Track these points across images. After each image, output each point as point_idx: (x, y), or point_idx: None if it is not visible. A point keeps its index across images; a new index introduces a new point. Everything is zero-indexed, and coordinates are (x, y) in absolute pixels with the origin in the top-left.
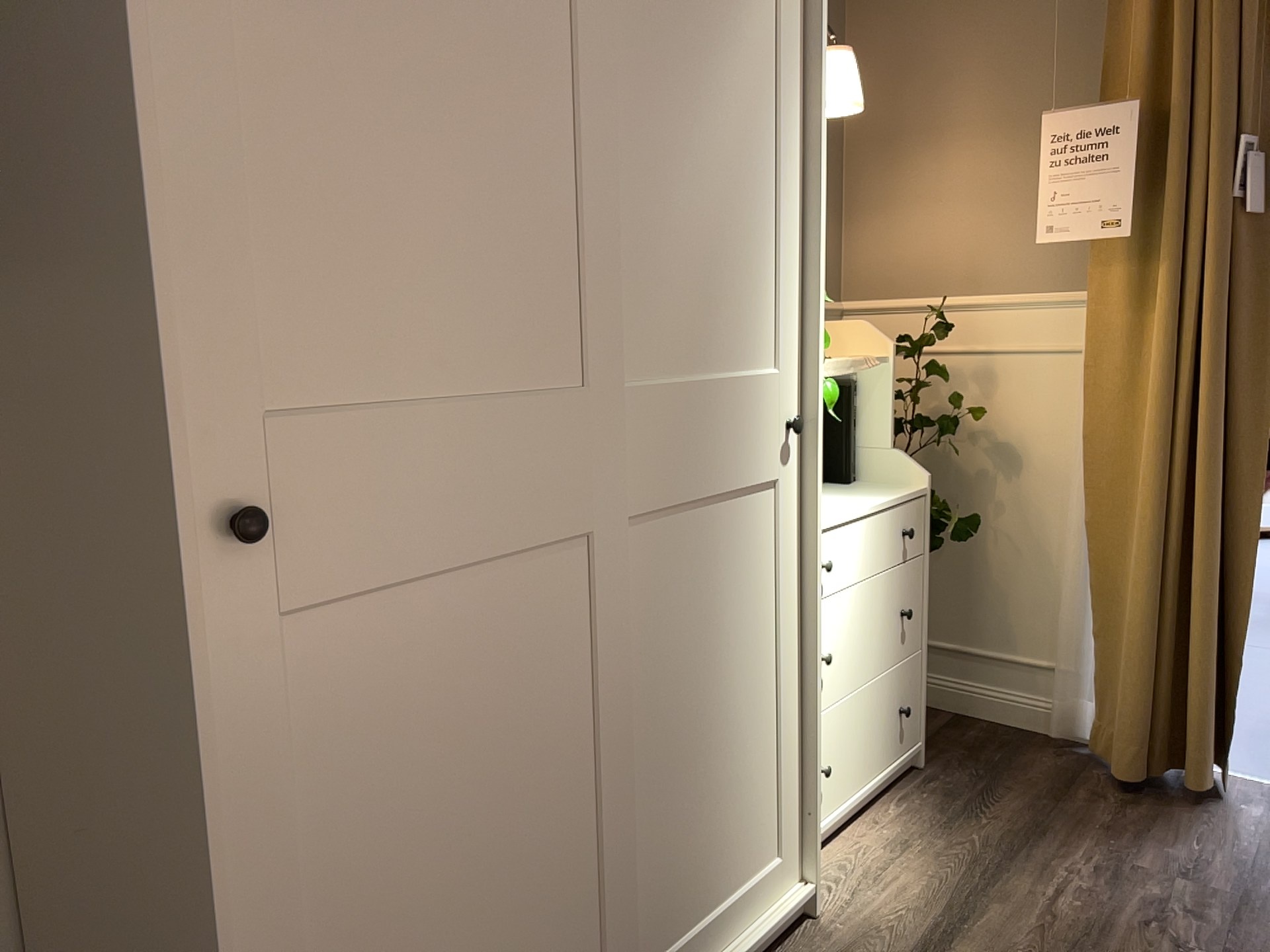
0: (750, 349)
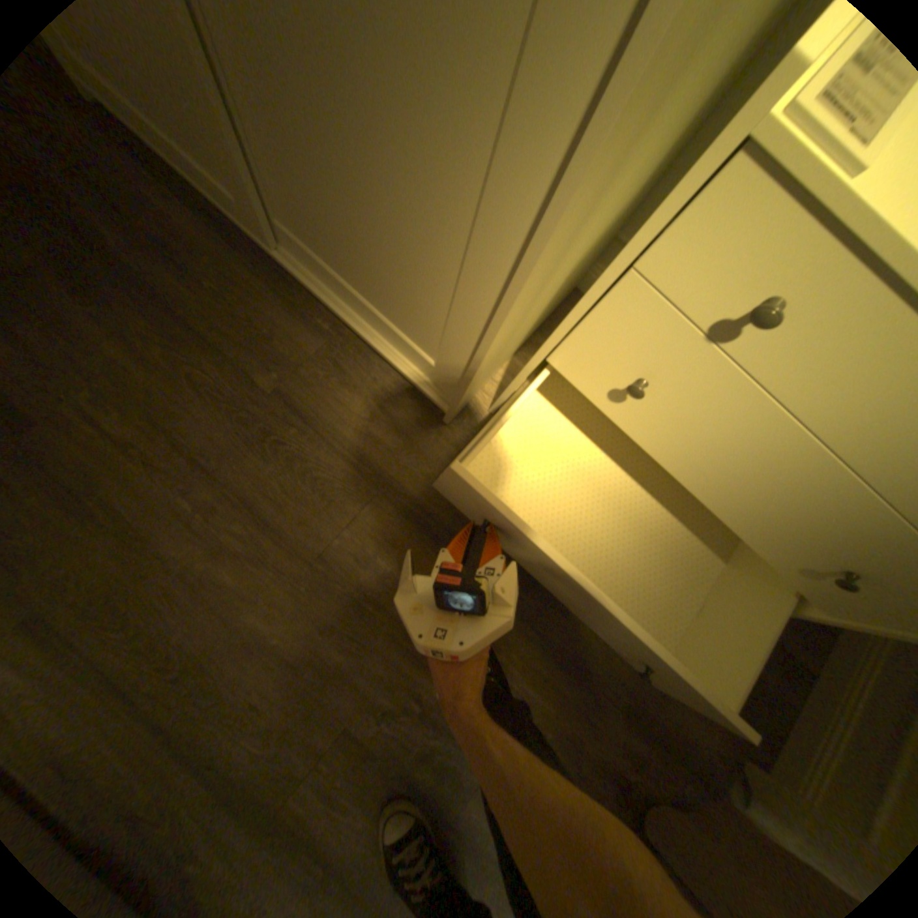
0: None
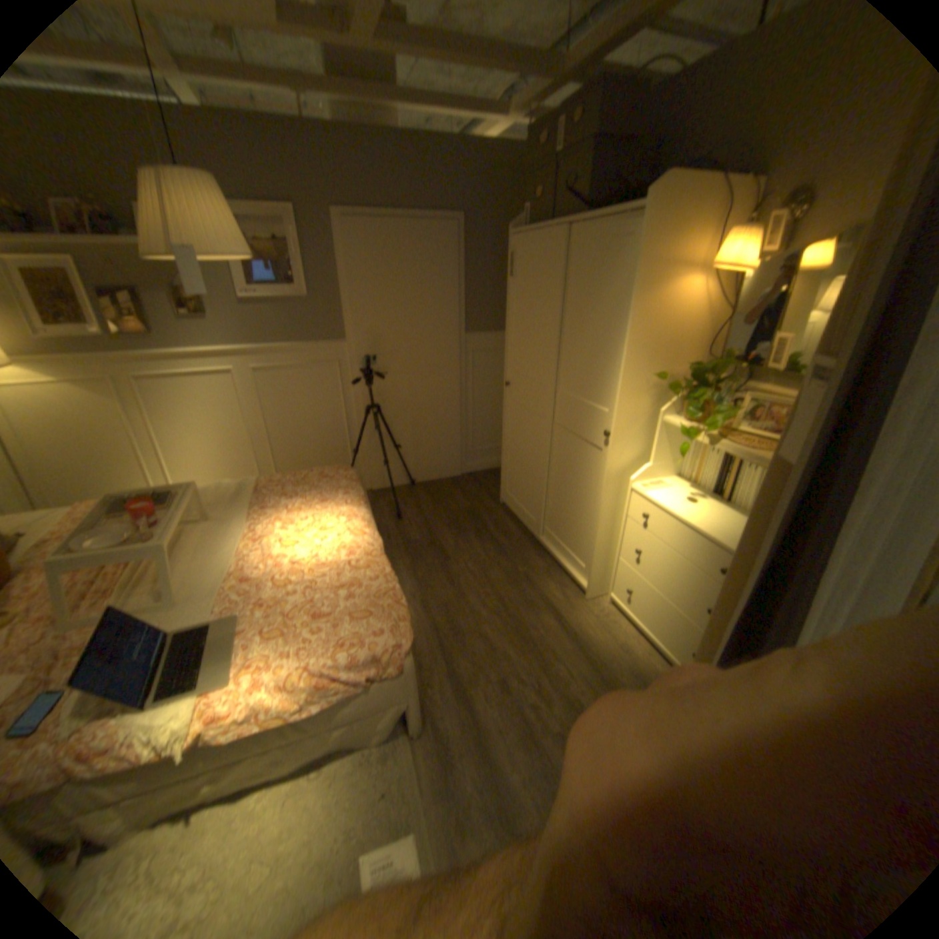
0: (602, 395)
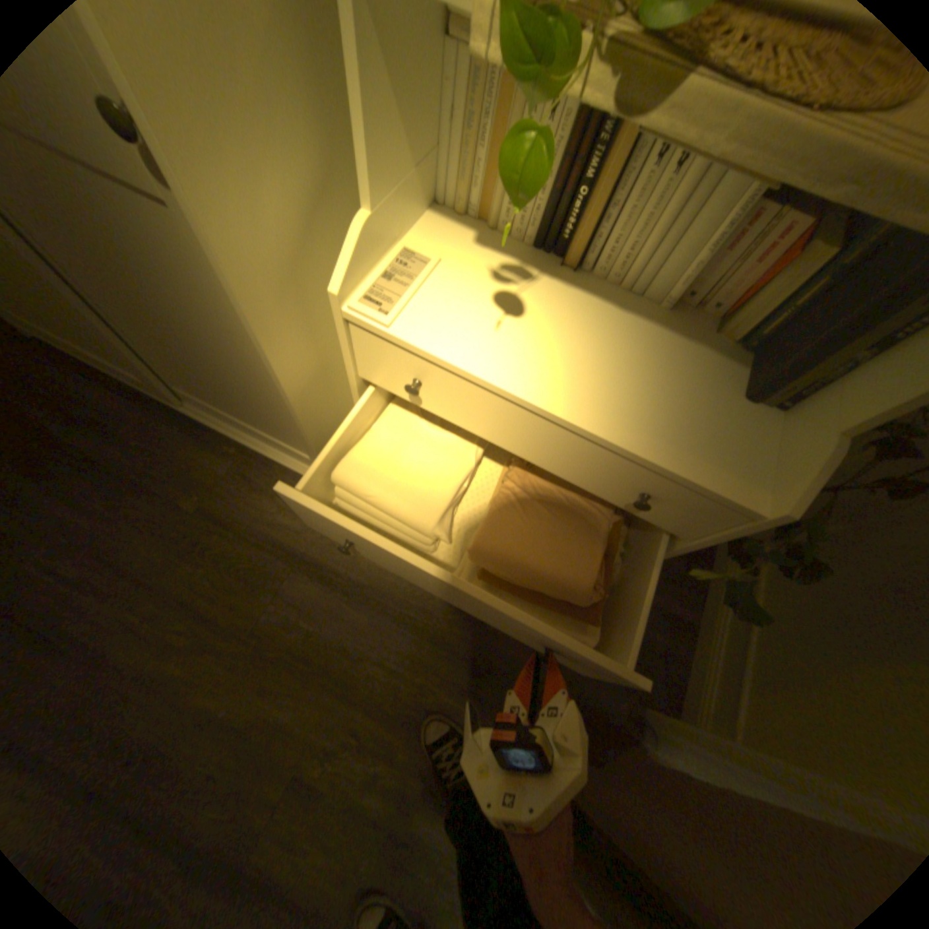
0: None
